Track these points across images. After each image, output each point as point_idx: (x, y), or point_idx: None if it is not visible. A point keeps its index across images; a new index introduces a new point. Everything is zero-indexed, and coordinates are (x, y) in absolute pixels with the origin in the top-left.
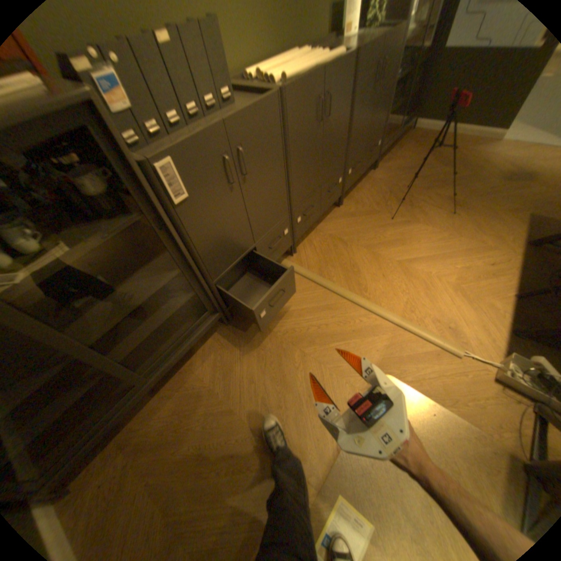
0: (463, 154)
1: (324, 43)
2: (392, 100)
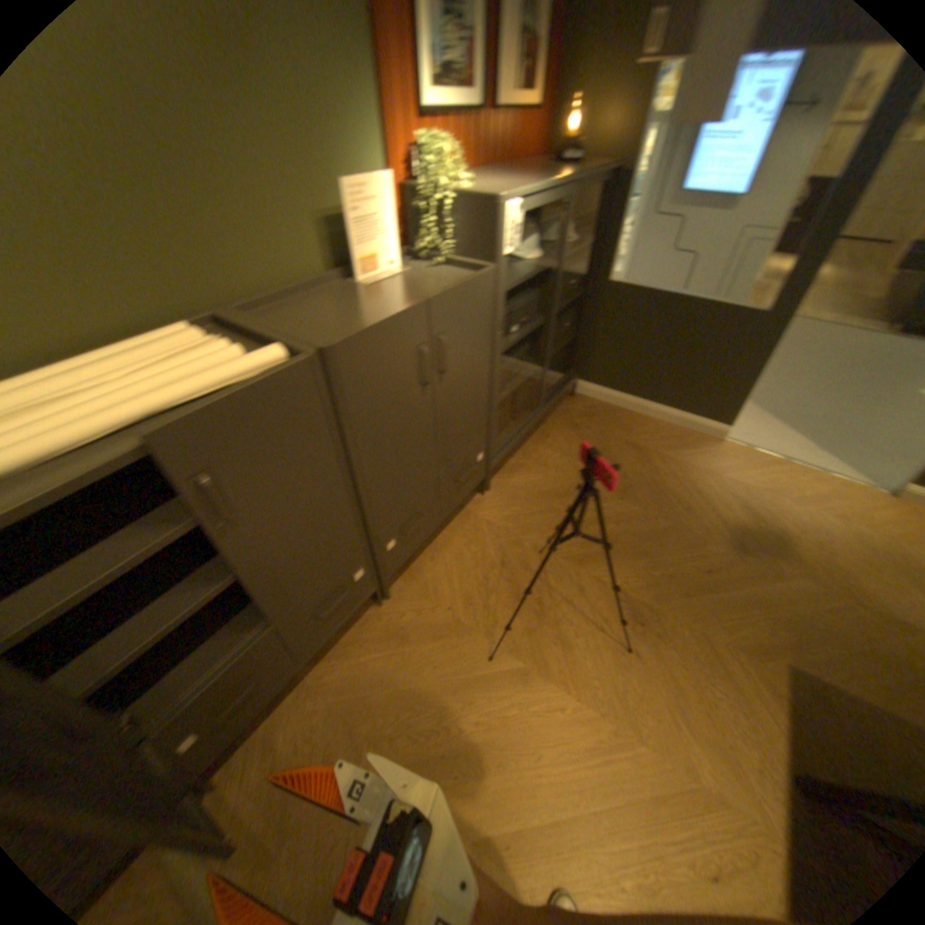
0: (657, 468)
1: (307, 289)
2: (498, 384)
